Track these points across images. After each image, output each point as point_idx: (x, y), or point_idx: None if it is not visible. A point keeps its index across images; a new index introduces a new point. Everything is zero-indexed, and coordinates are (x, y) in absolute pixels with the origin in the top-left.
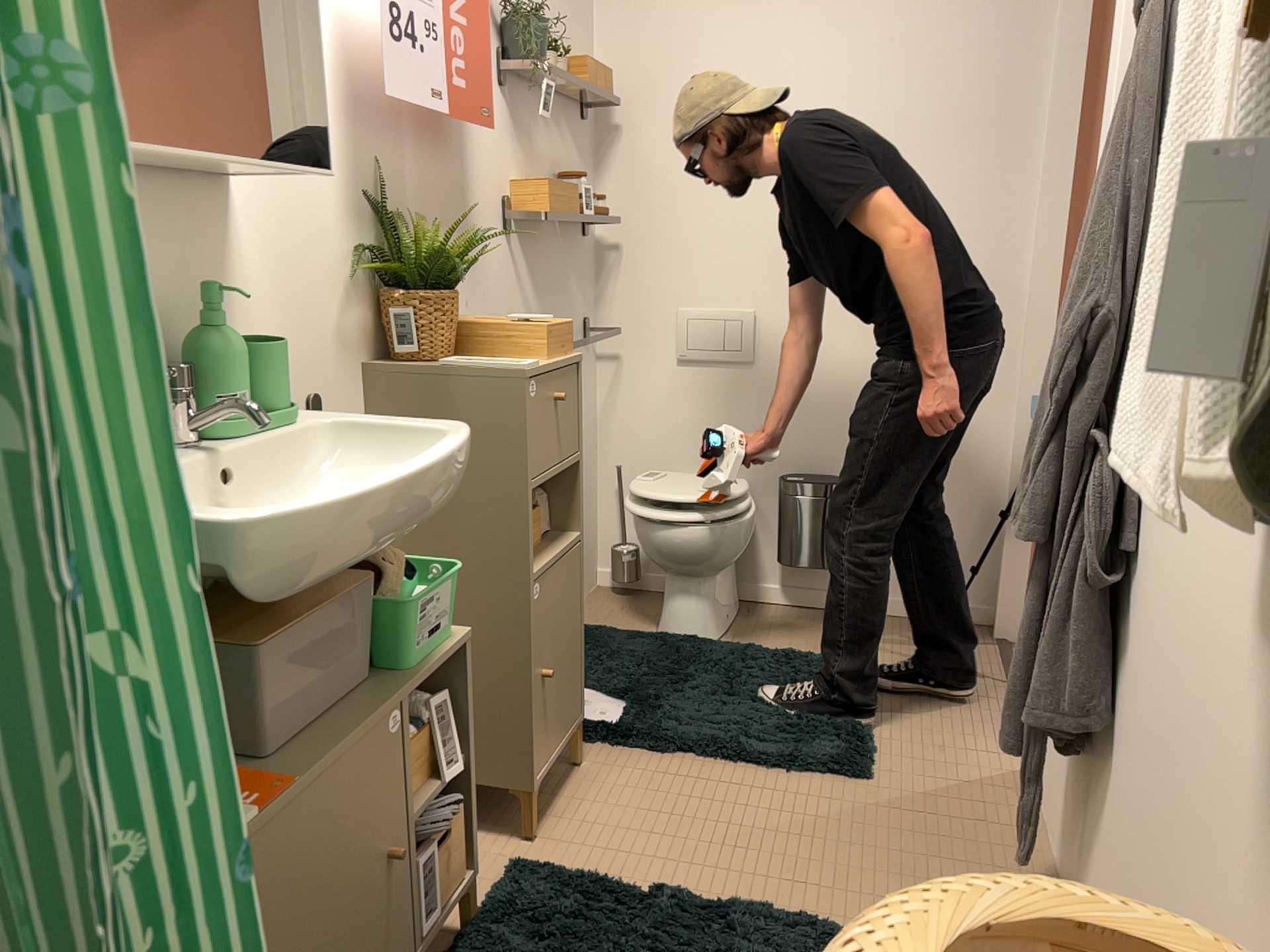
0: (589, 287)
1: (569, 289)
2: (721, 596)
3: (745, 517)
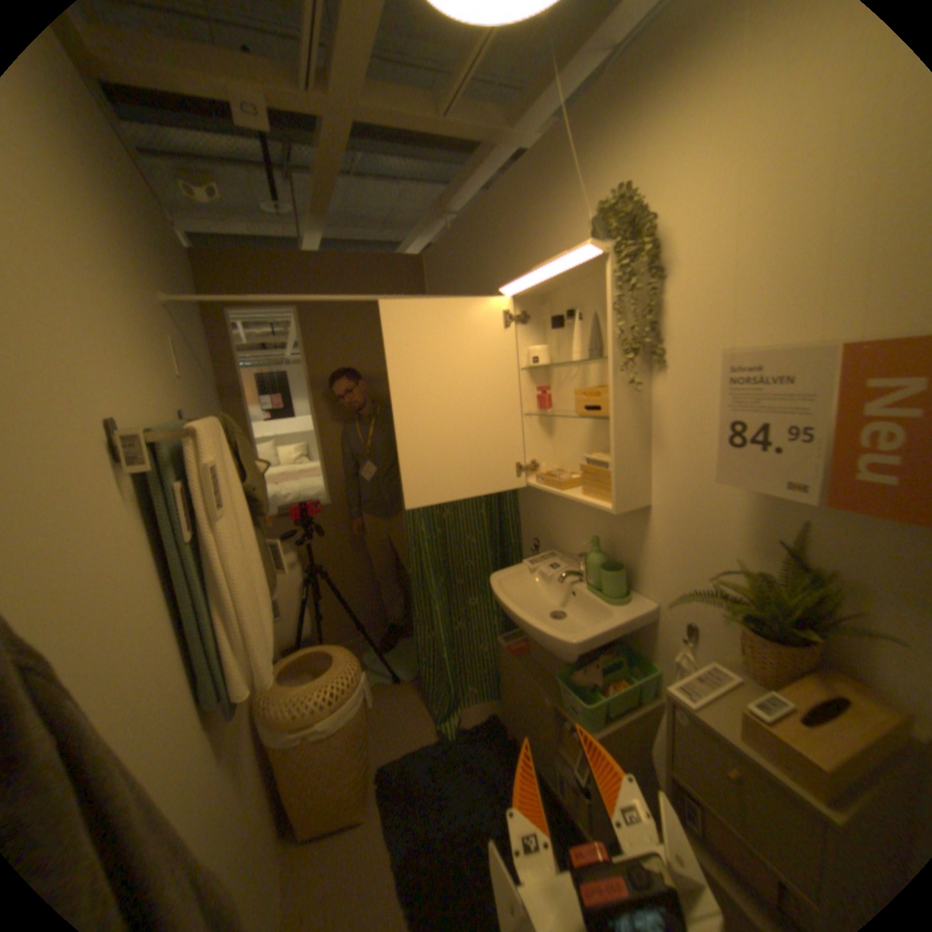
0: None
1: None
2: None
3: None
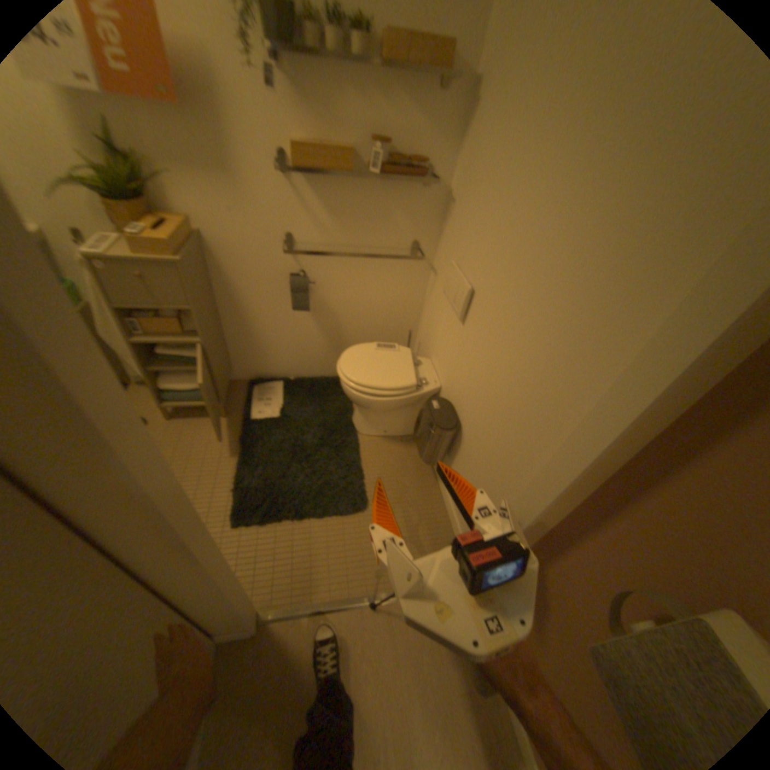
0: (426, 218)
1: (385, 215)
2: (379, 419)
3: (374, 396)
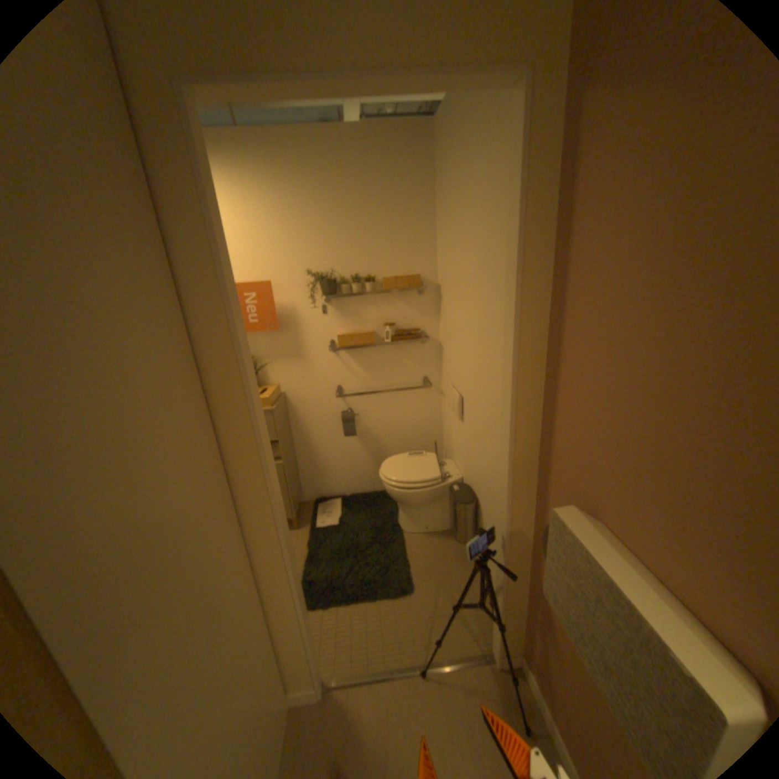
0: (429, 363)
1: (401, 366)
2: (419, 517)
3: (409, 490)
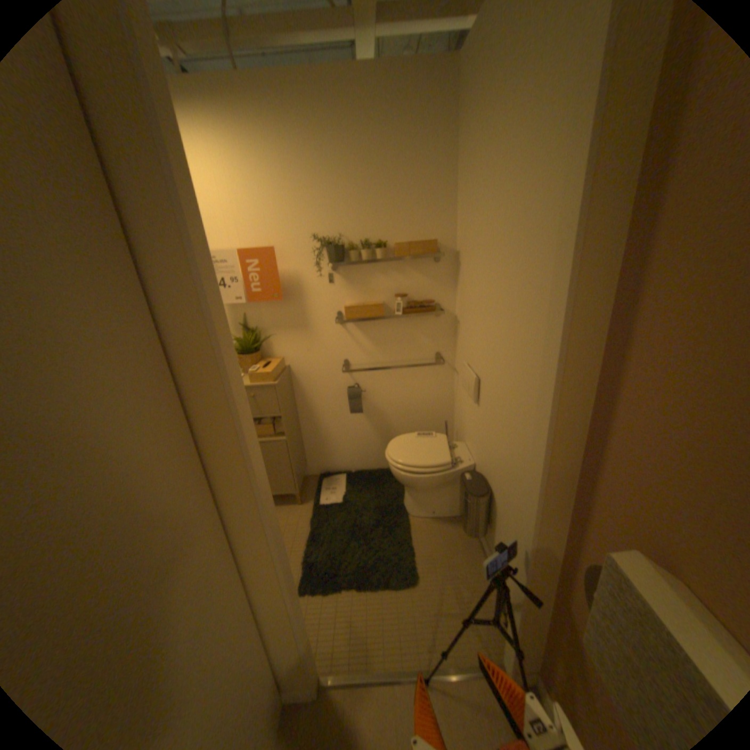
0: (442, 337)
1: (412, 340)
2: (427, 501)
3: (416, 475)
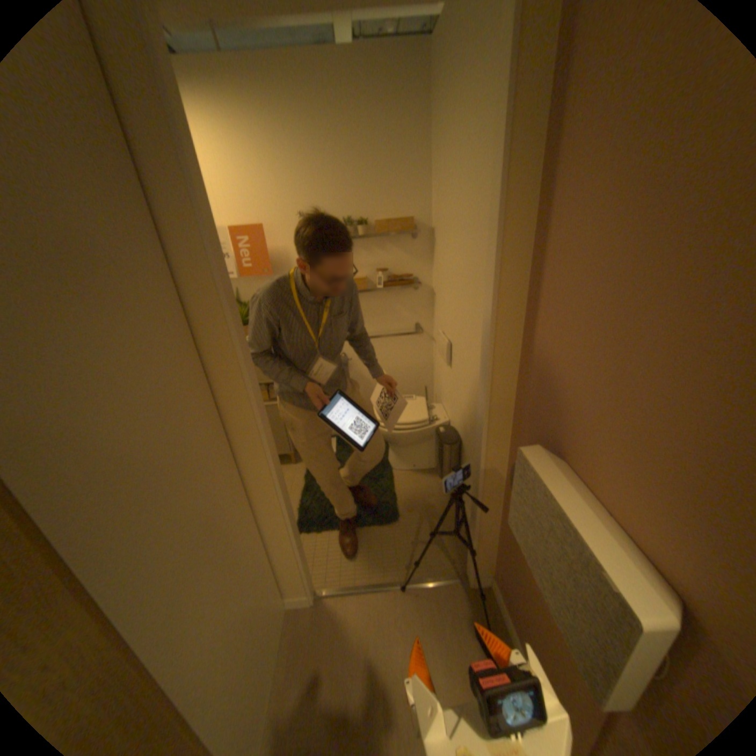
0: (421, 309)
1: (393, 312)
2: (407, 456)
3: (397, 431)
